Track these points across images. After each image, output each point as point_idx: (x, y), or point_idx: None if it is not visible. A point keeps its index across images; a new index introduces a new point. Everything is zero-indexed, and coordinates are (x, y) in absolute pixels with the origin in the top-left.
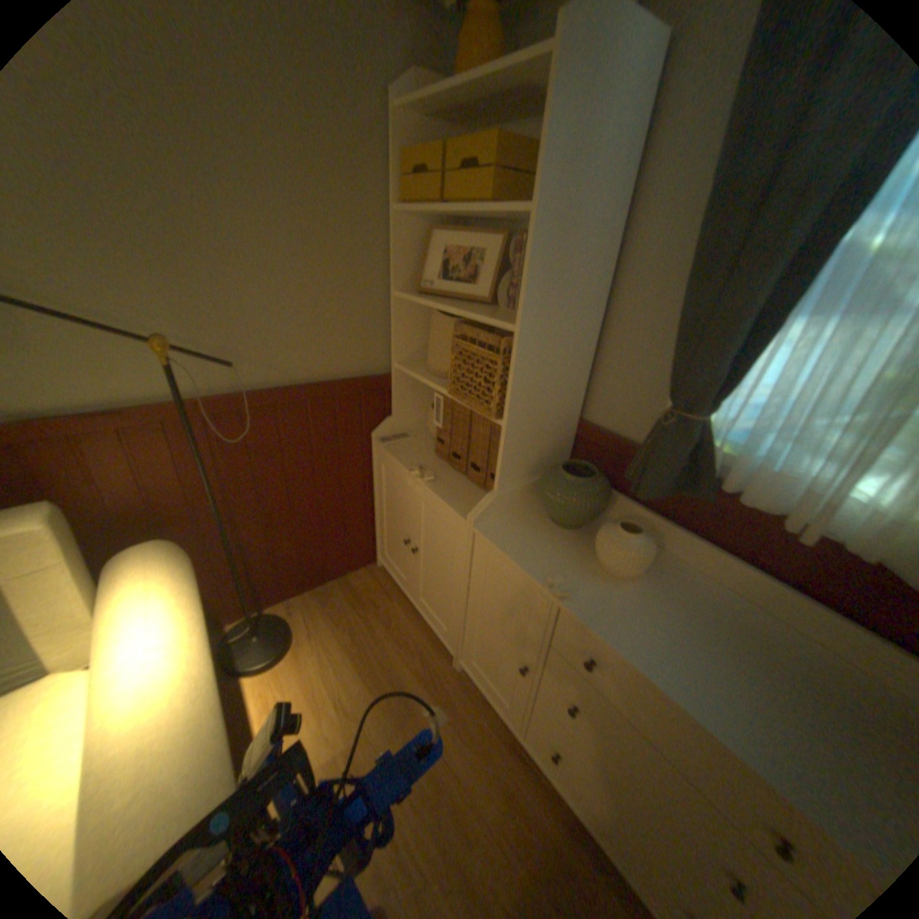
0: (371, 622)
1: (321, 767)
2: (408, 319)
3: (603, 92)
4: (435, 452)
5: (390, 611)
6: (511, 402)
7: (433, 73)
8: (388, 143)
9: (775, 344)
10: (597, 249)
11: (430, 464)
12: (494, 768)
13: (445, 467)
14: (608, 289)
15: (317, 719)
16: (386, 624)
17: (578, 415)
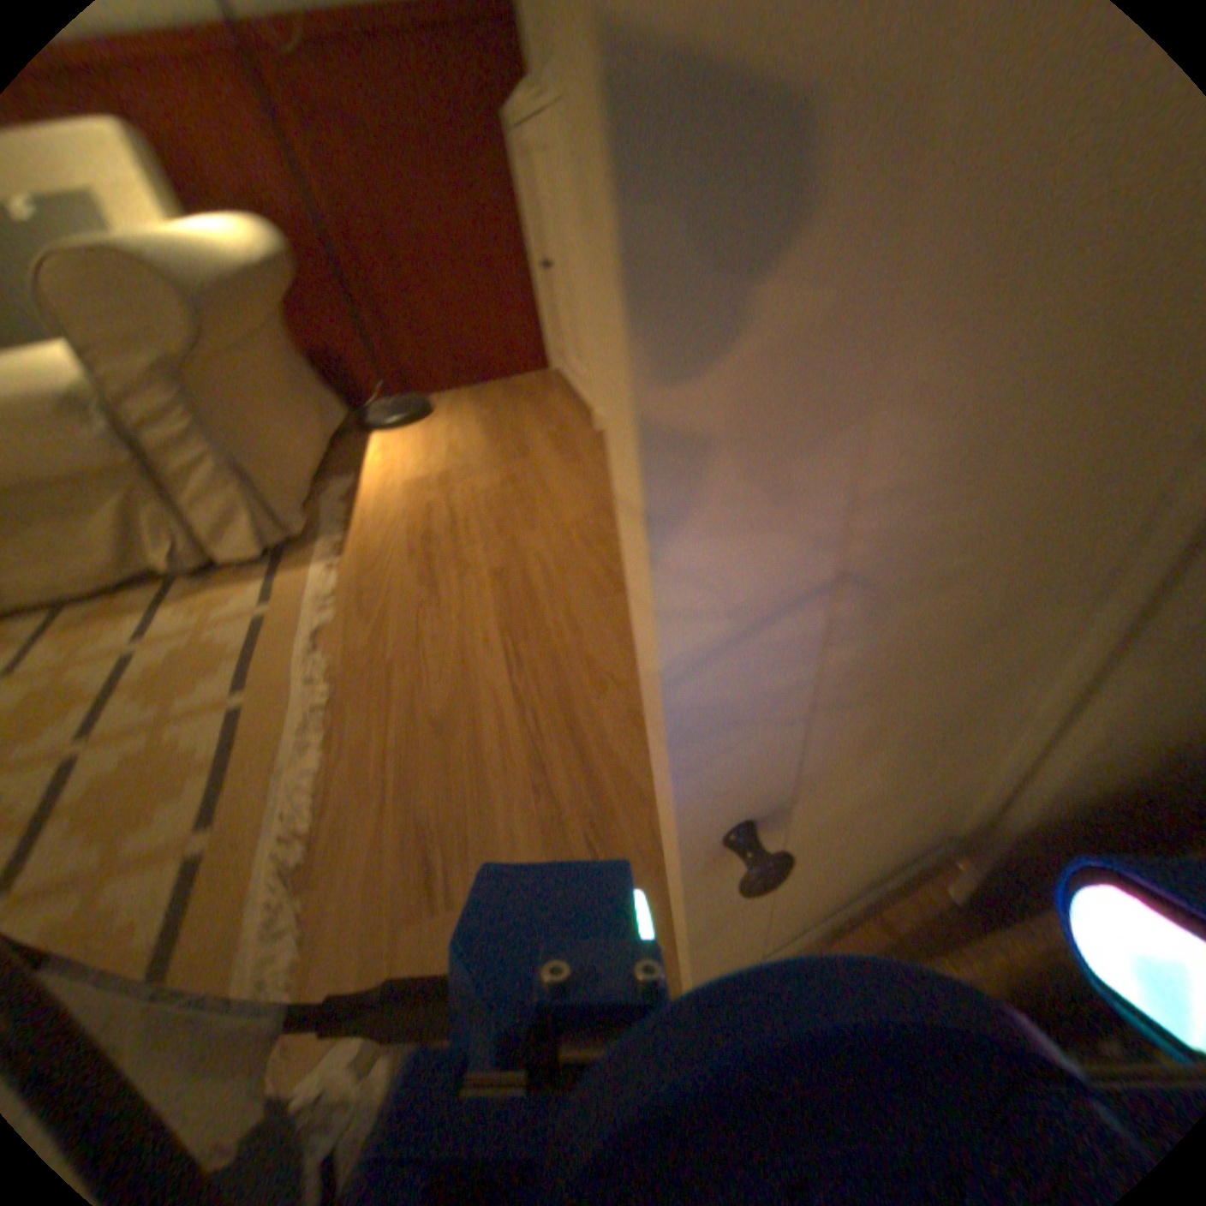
0: (517, 405)
1: (410, 482)
2: None
3: None
4: None
5: (543, 398)
6: None
7: None
8: None
9: None
10: None
11: None
12: (595, 491)
13: None
14: None
15: (424, 457)
16: (533, 406)
17: None
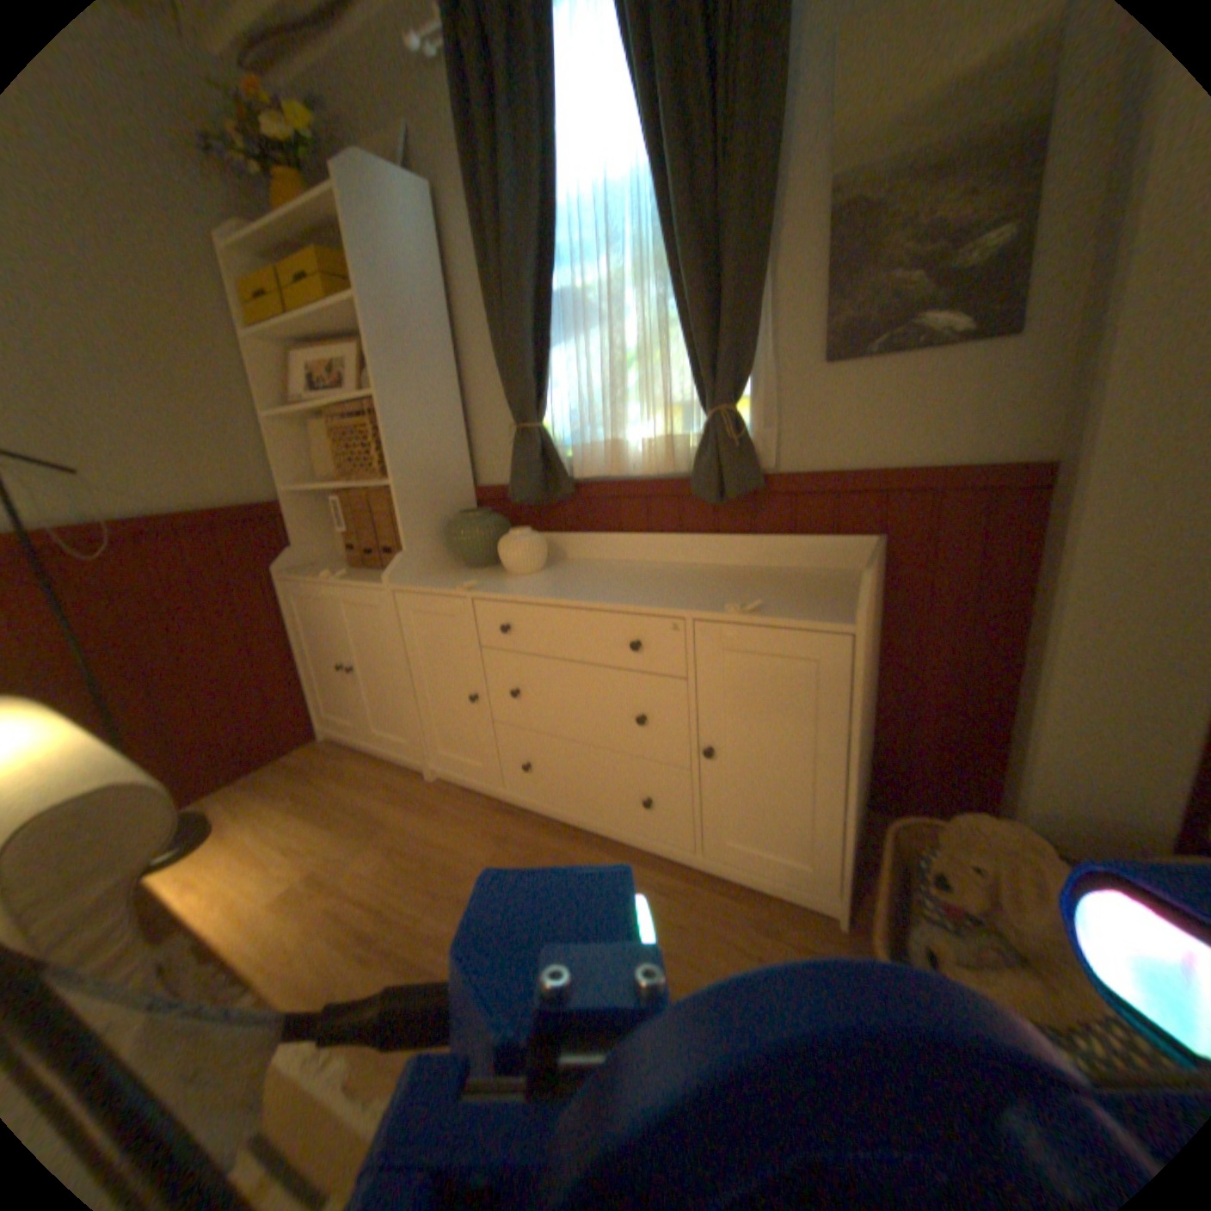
0: (318, 782)
1: (275, 898)
2: (284, 439)
3: (384, 214)
4: (349, 565)
5: (342, 767)
6: (390, 456)
7: (255, 223)
8: (221, 278)
9: (552, 356)
10: (428, 329)
11: (343, 571)
12: (481, 827)
13: (360, 569)
14: (453, 364)
15: (262, 869)
16: (339, 777)
17: (470, 480)
